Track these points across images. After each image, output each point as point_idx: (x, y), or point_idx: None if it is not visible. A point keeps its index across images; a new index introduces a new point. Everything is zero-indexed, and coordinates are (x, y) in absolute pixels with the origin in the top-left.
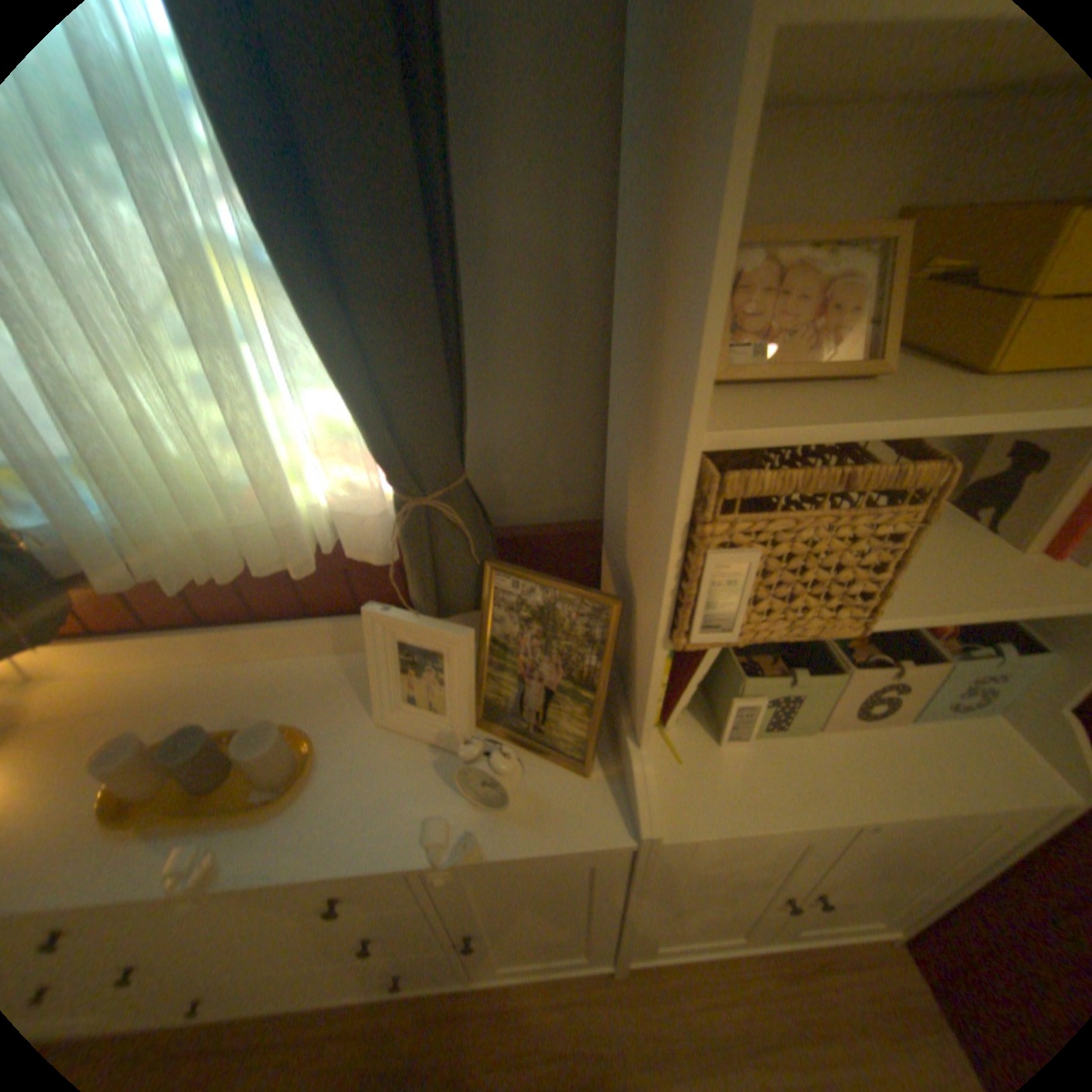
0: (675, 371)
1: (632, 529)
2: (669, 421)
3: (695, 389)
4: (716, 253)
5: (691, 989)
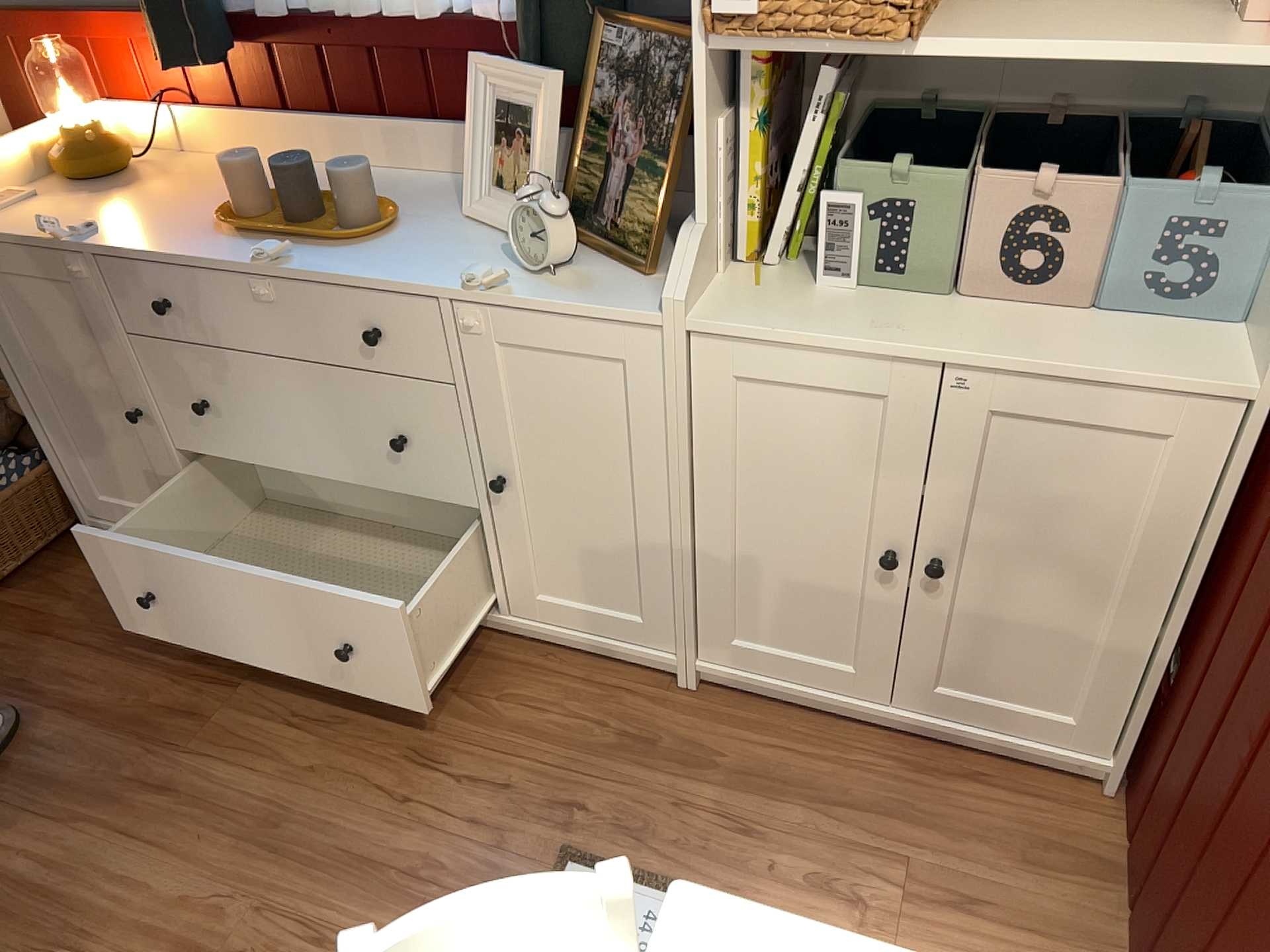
0: None
1: None
2: None
3: None
4: None
5: (771, 723)
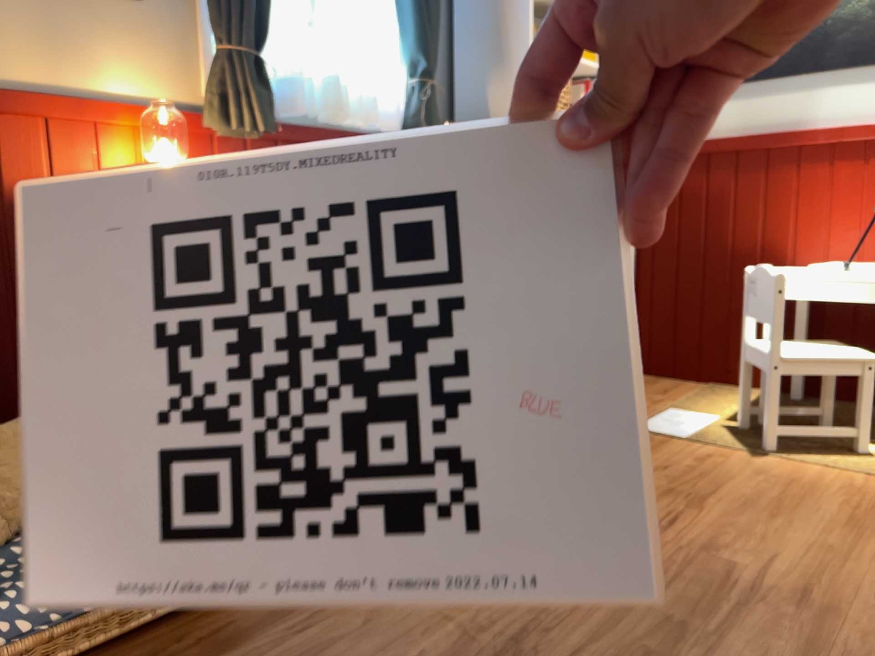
0: (514, 32)
1: (492, 106)
2: (514, 46)
3: (526, 29)
4: (527, 0)
5: None
